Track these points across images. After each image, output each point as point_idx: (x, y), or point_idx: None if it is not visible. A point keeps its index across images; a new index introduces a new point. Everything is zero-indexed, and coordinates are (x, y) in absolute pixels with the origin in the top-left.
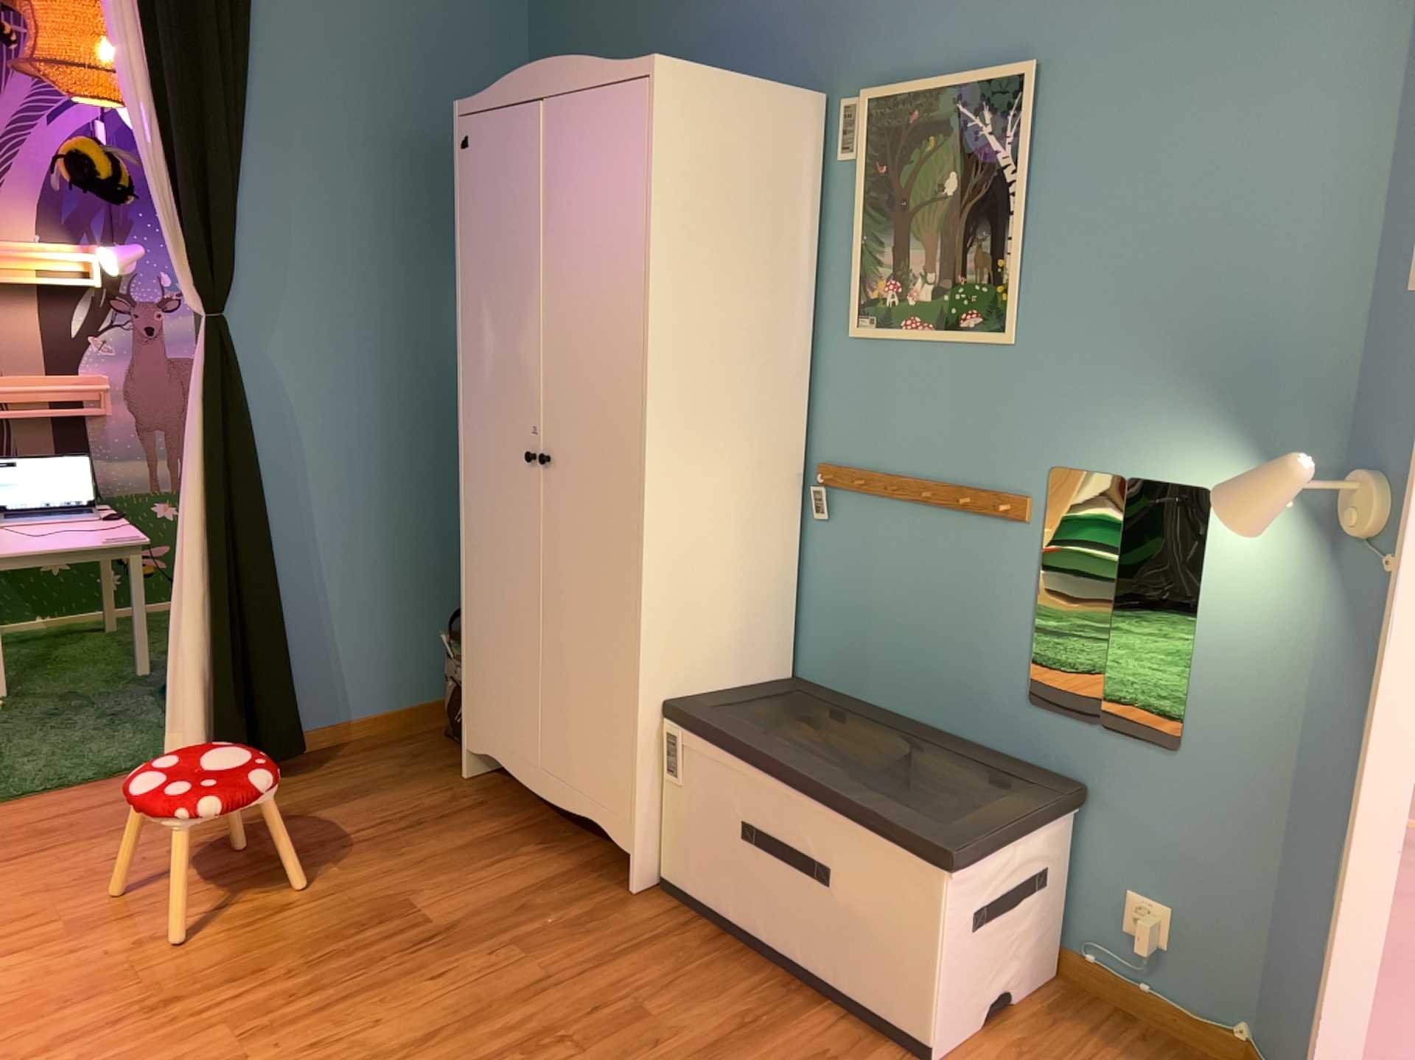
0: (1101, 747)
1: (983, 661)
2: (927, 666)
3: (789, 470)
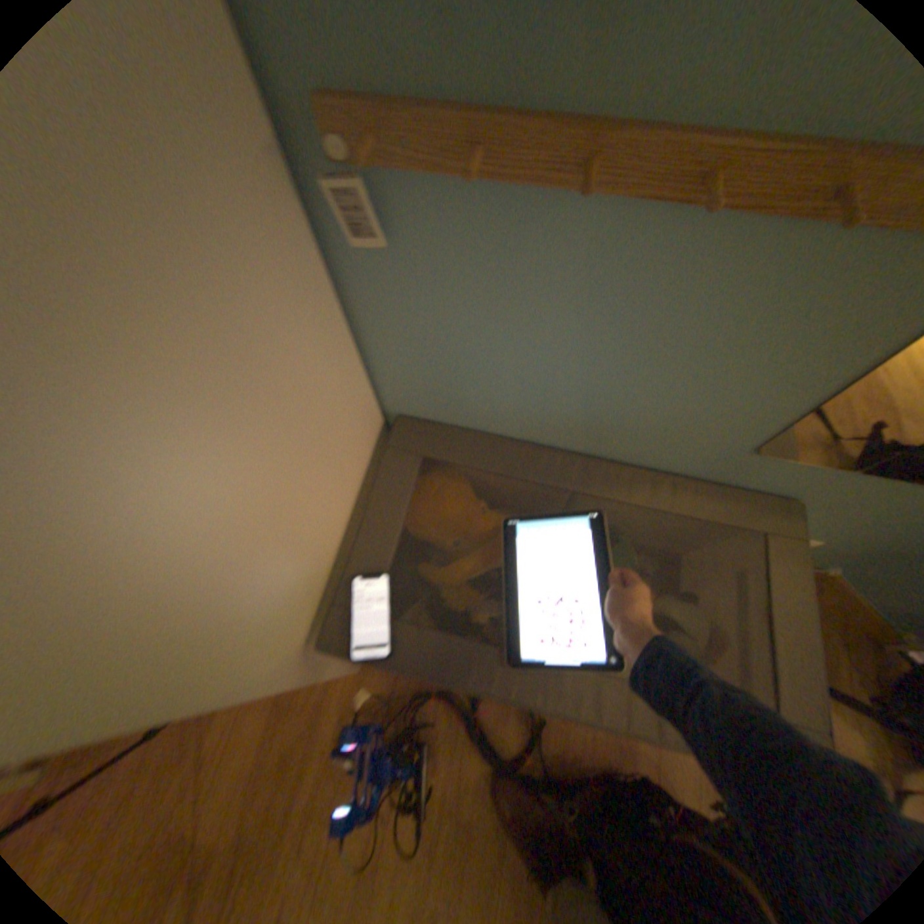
0: (844, 484)
1: (701, 423)
2: (599, 421)
3: (254, 159)
